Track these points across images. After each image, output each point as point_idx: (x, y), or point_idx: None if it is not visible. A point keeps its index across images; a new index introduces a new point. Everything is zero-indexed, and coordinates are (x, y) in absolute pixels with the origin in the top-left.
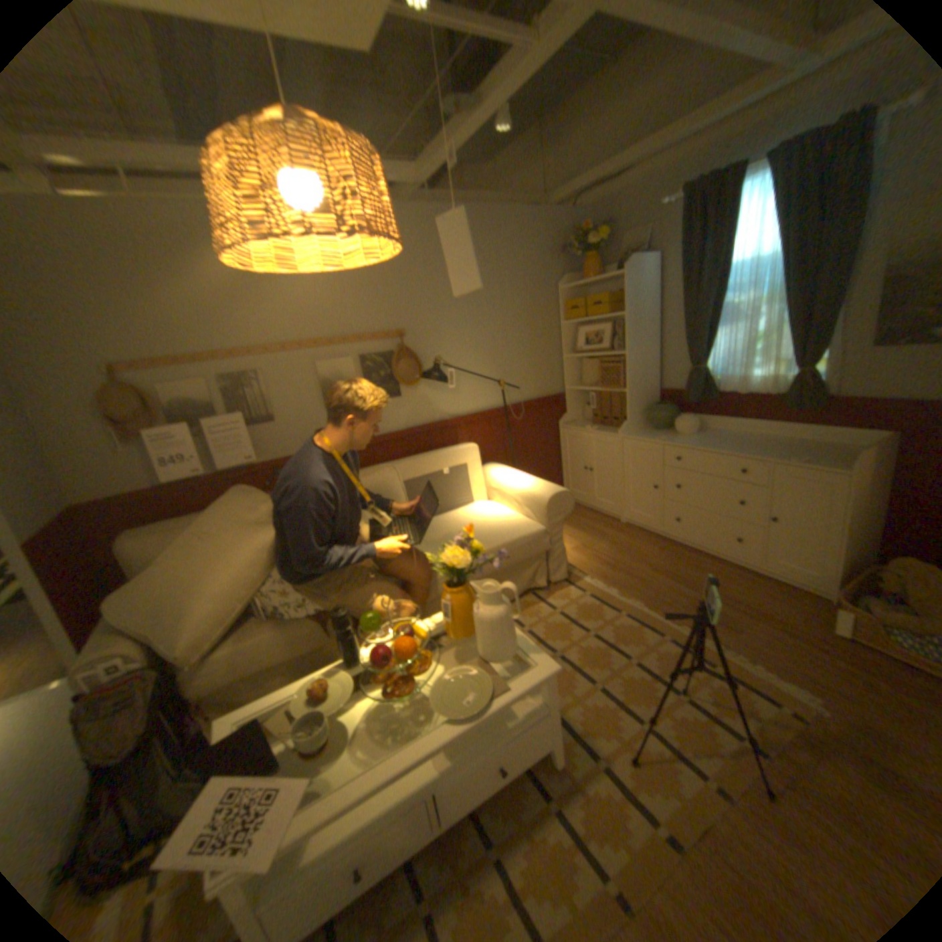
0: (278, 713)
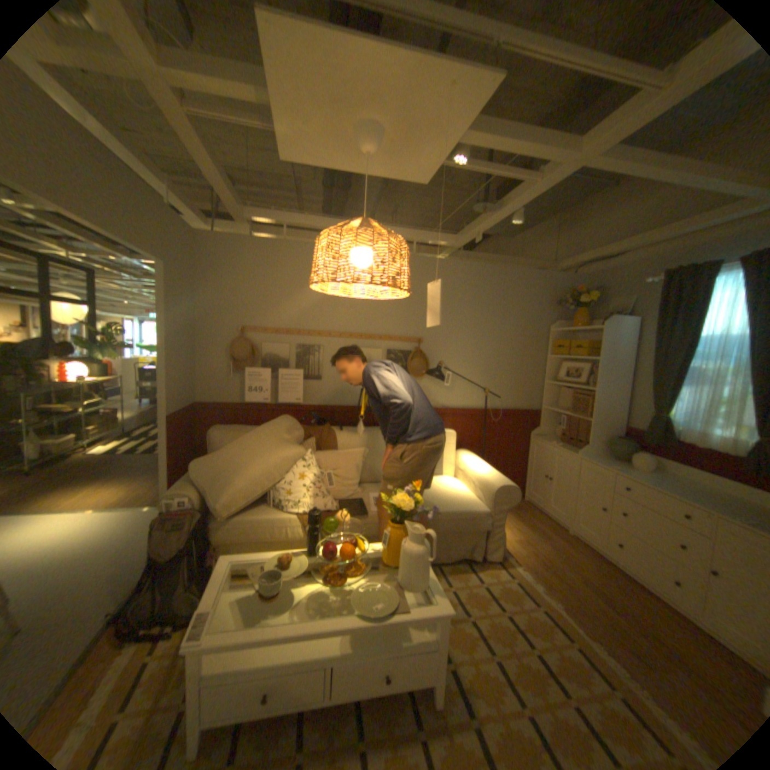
0: (256, 565)
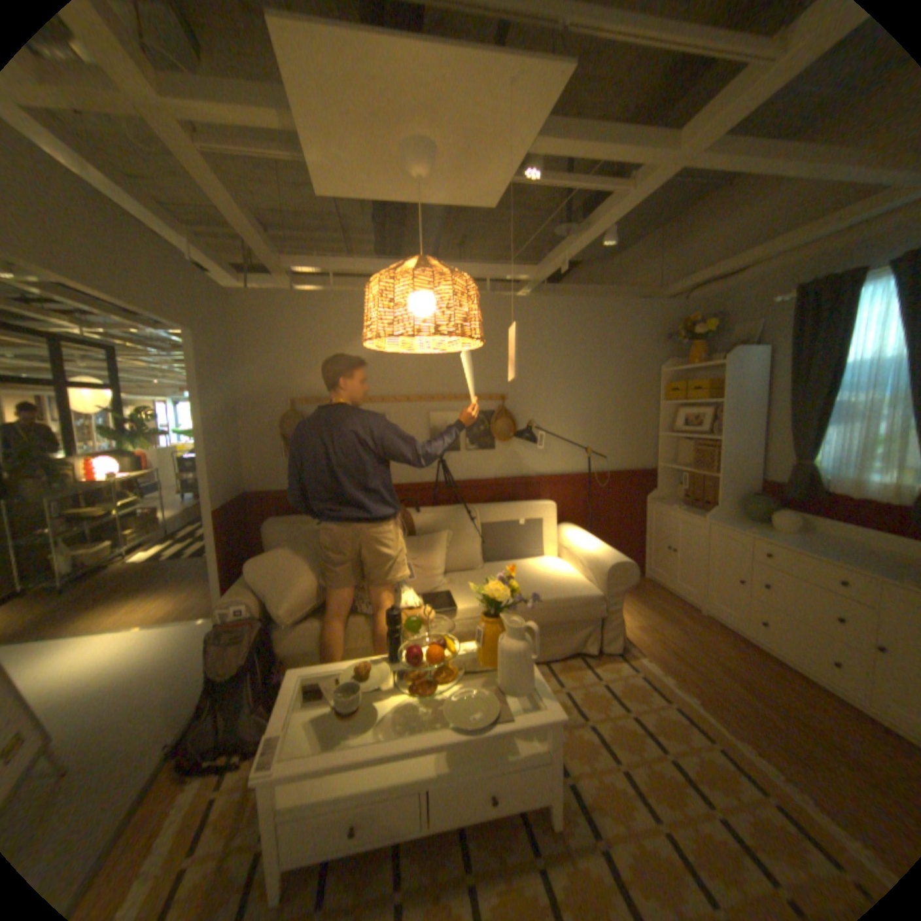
0: (331, 678)
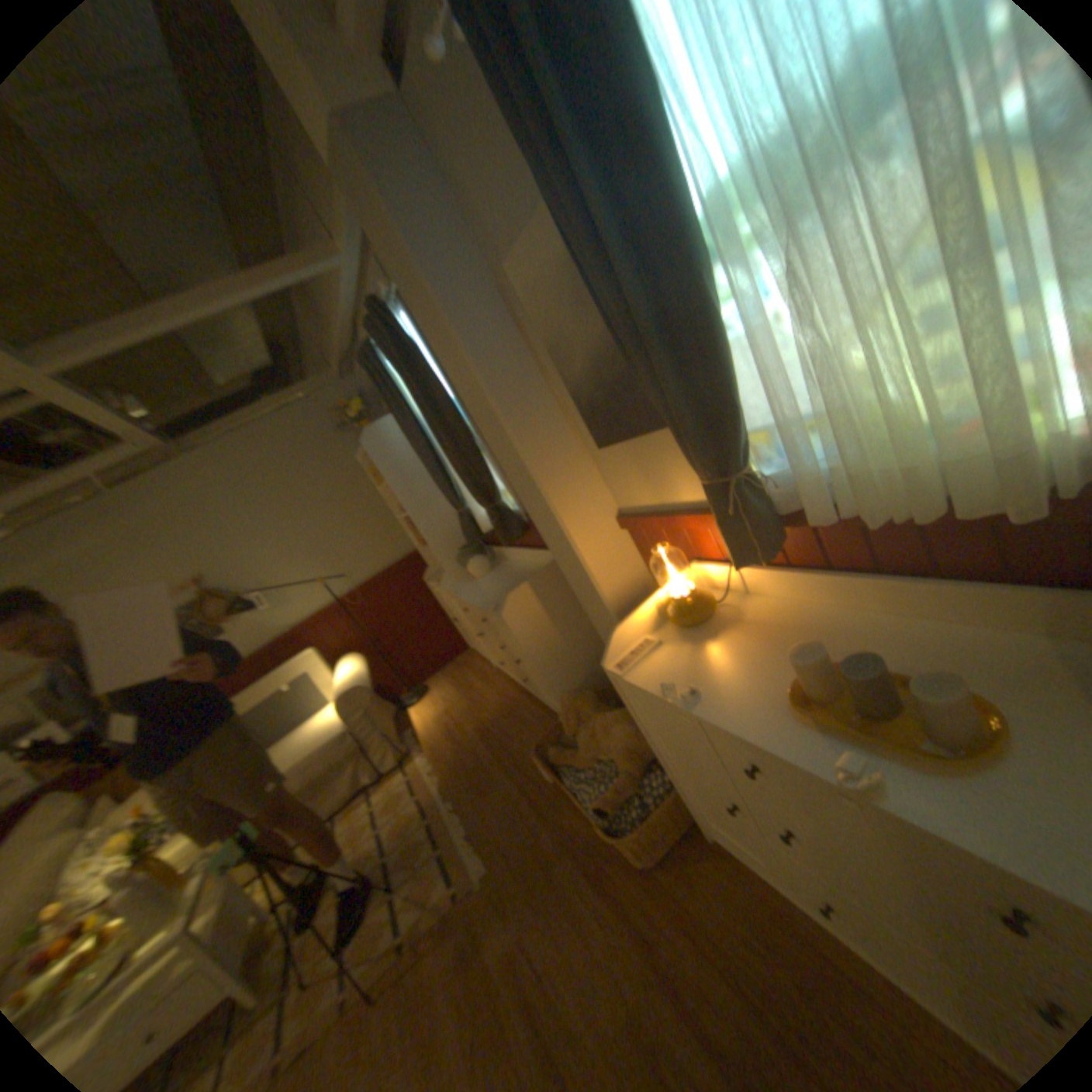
0: None
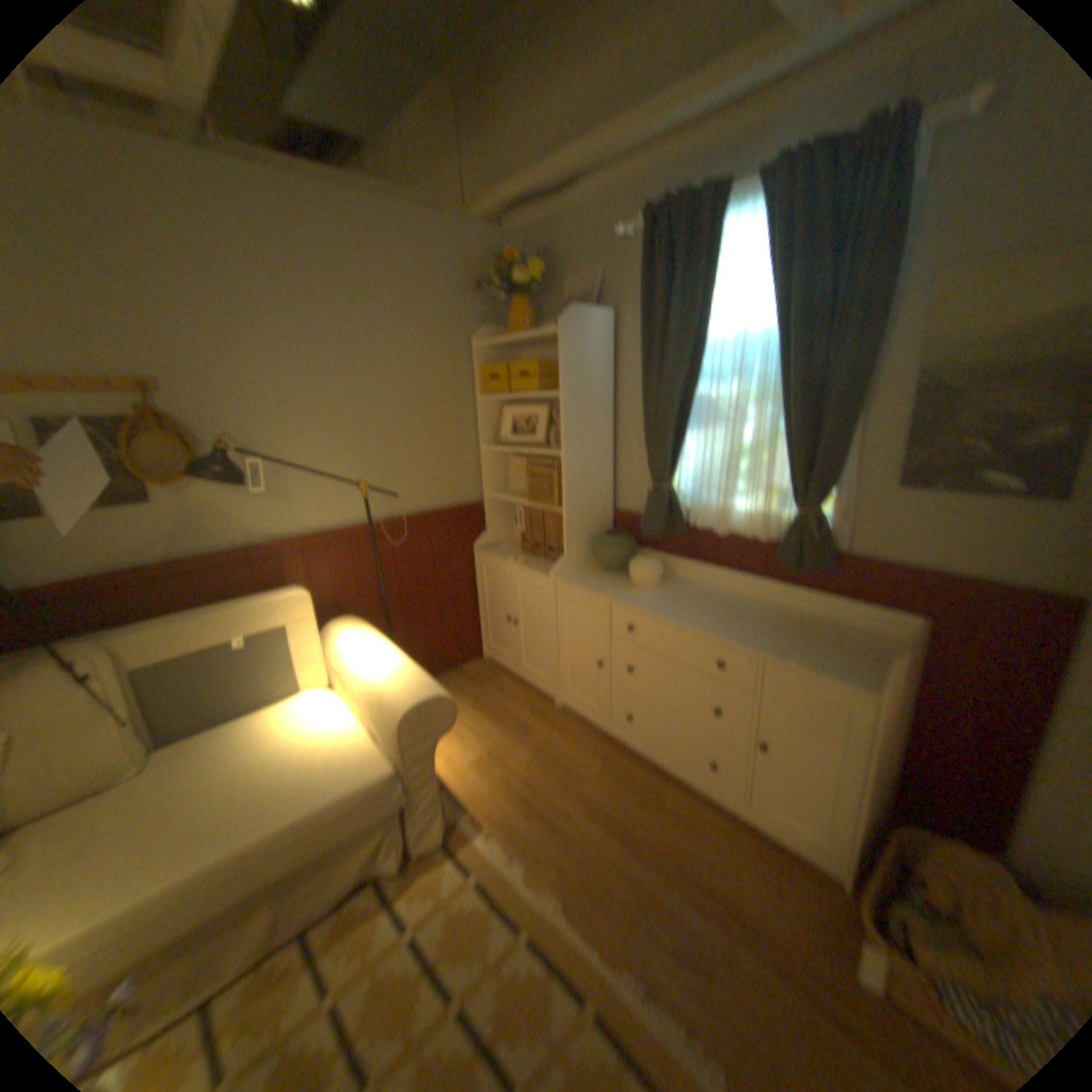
0: None
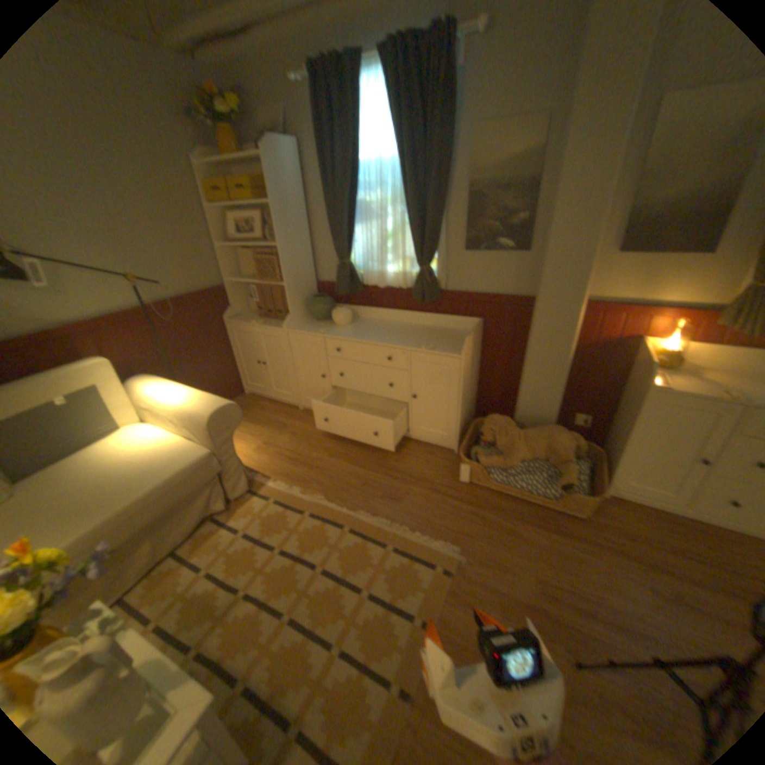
0: None
